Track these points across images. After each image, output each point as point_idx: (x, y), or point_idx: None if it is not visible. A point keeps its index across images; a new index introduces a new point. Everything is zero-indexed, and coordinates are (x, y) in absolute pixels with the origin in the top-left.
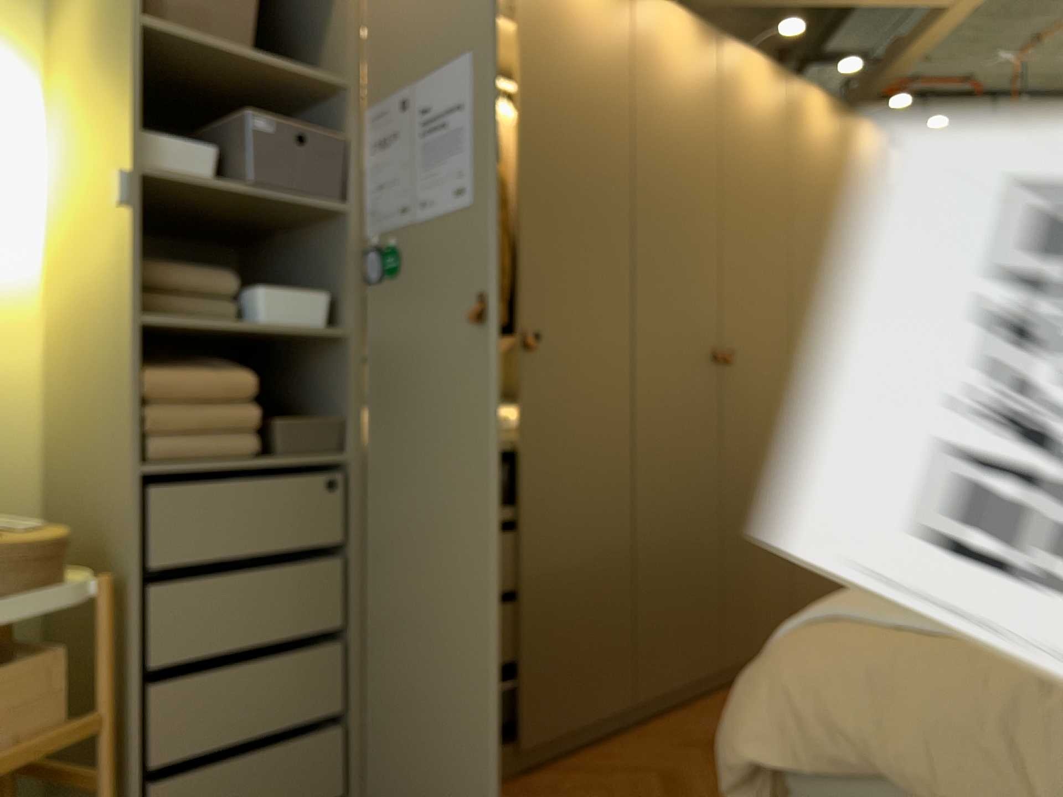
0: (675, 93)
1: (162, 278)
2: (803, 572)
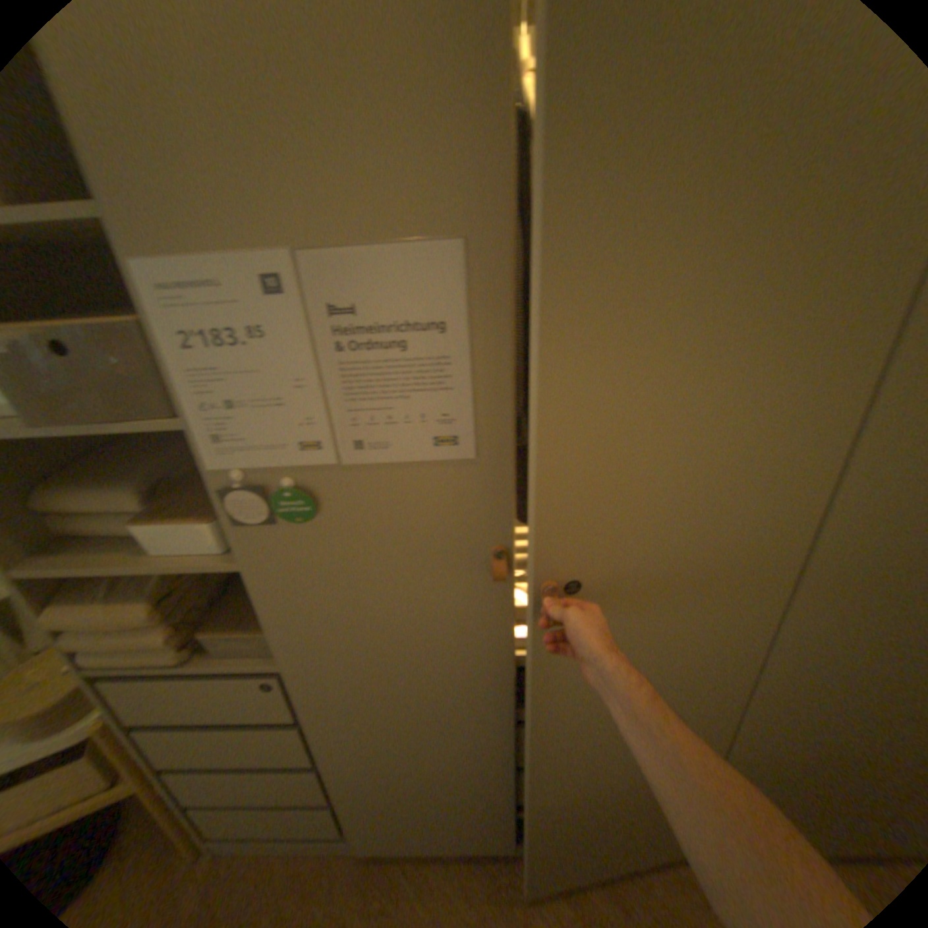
0: None
1: (75, 506)
2: None
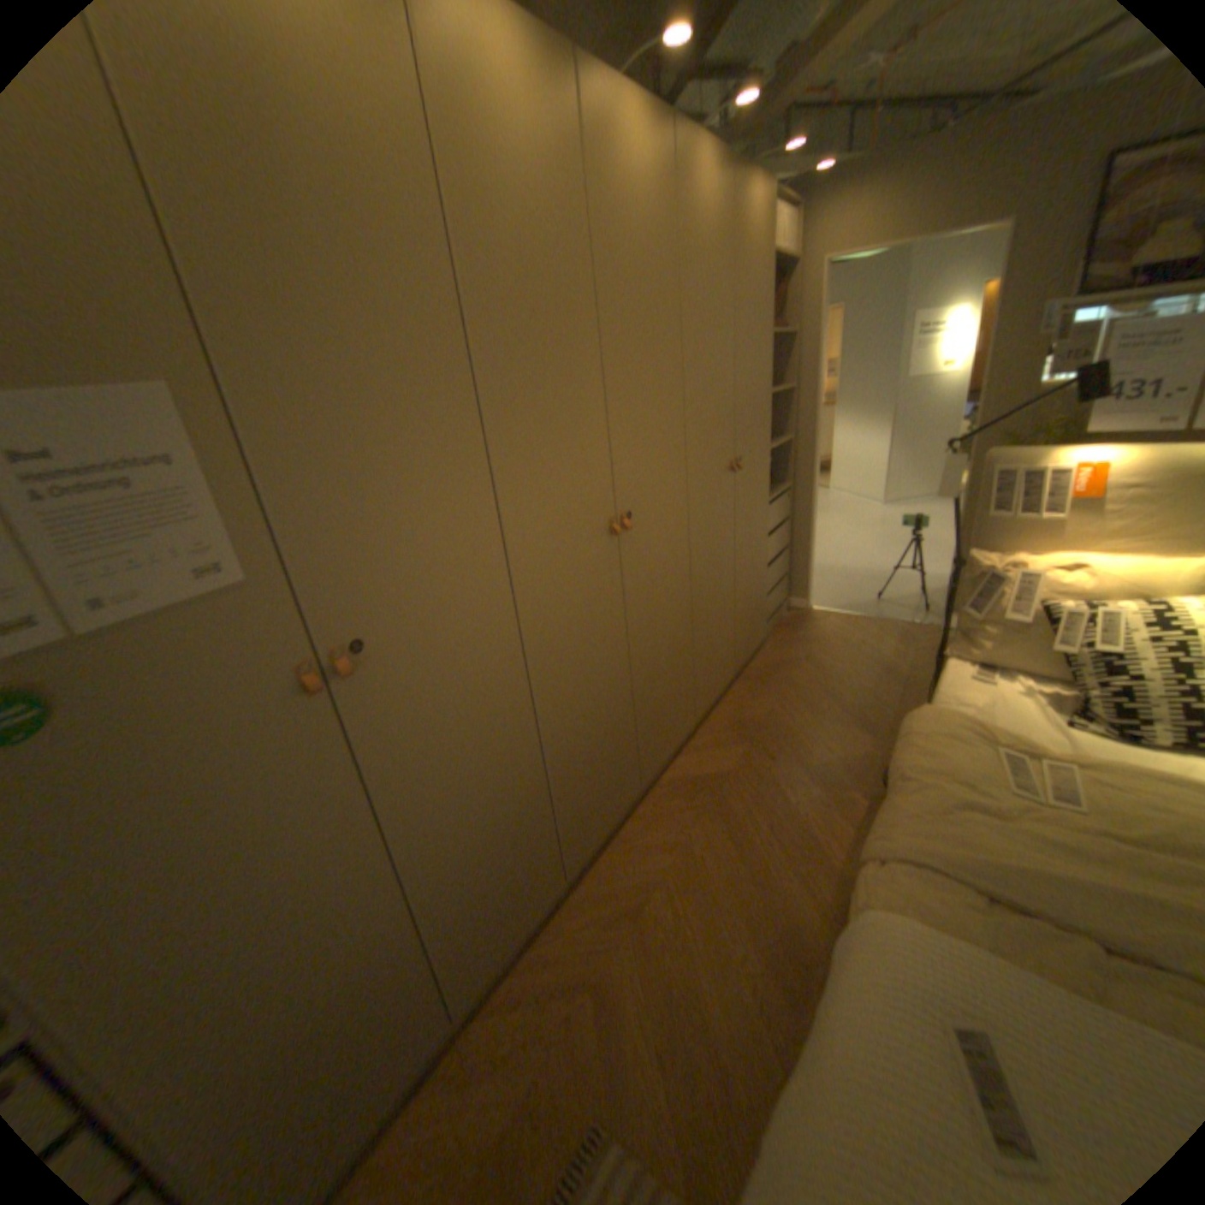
0: (528, 176)
1: None
2: (709, 660)
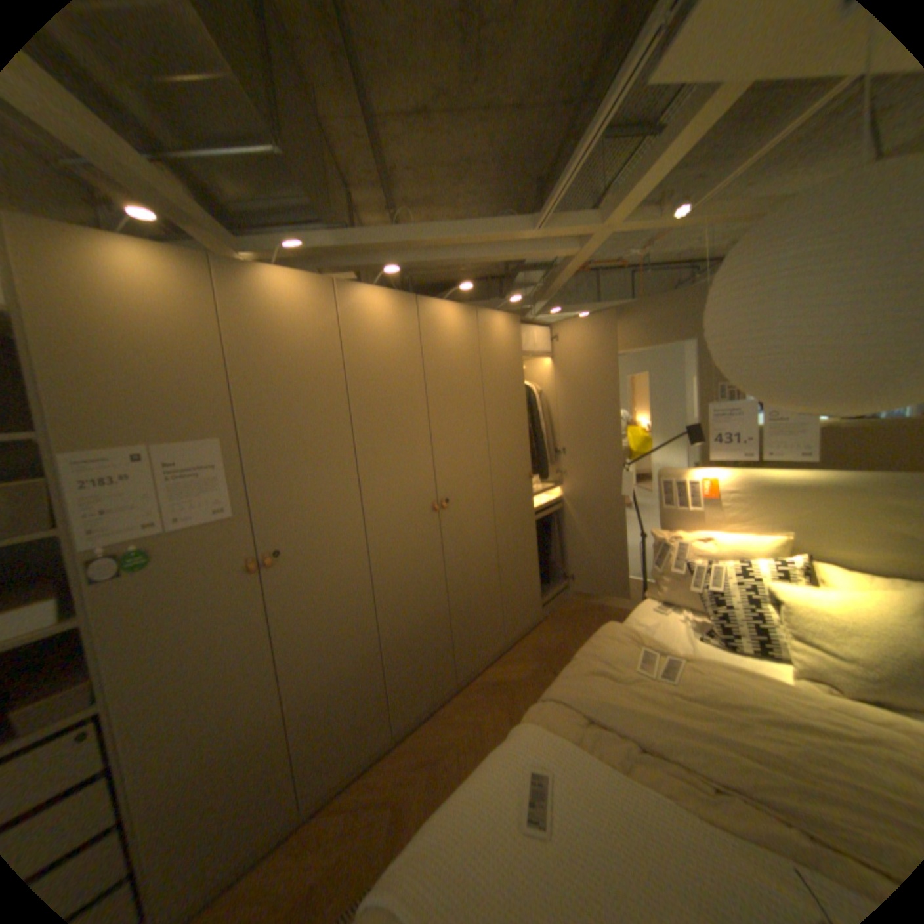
0: (388, 347)
1: None
2: (517, 600)
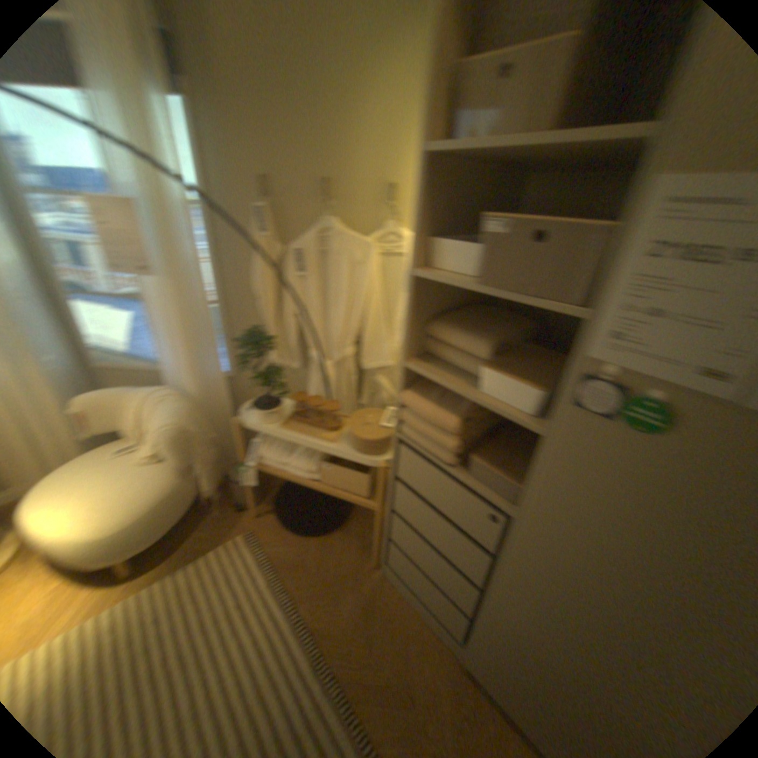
0: None
1: (450, 339)
2: None
